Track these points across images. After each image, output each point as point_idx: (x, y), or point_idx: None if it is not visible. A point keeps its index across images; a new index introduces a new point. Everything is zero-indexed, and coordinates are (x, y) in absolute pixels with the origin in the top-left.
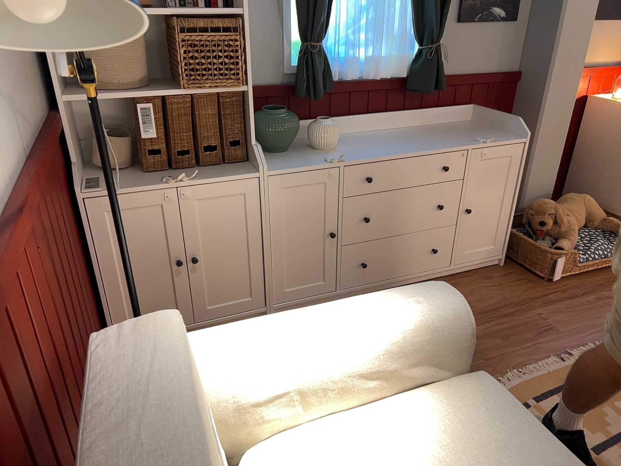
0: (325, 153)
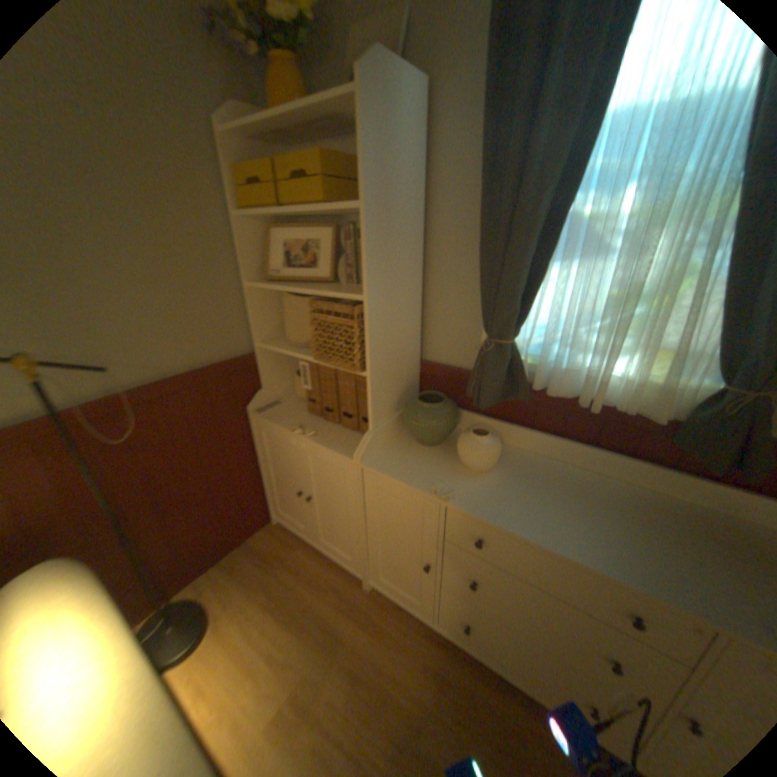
0: (459, 473)
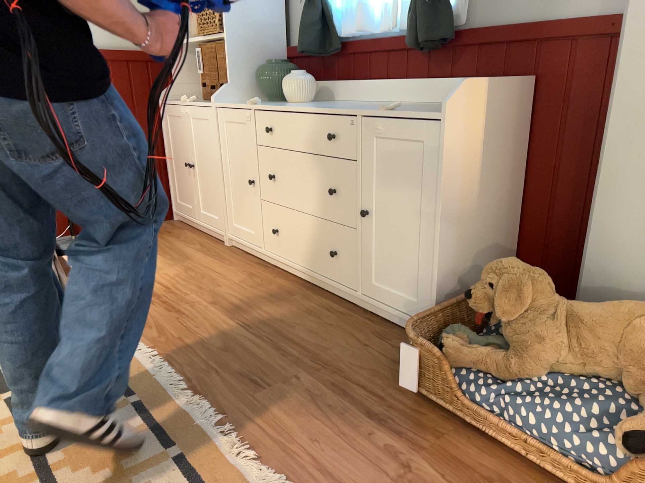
0: (278, 104)
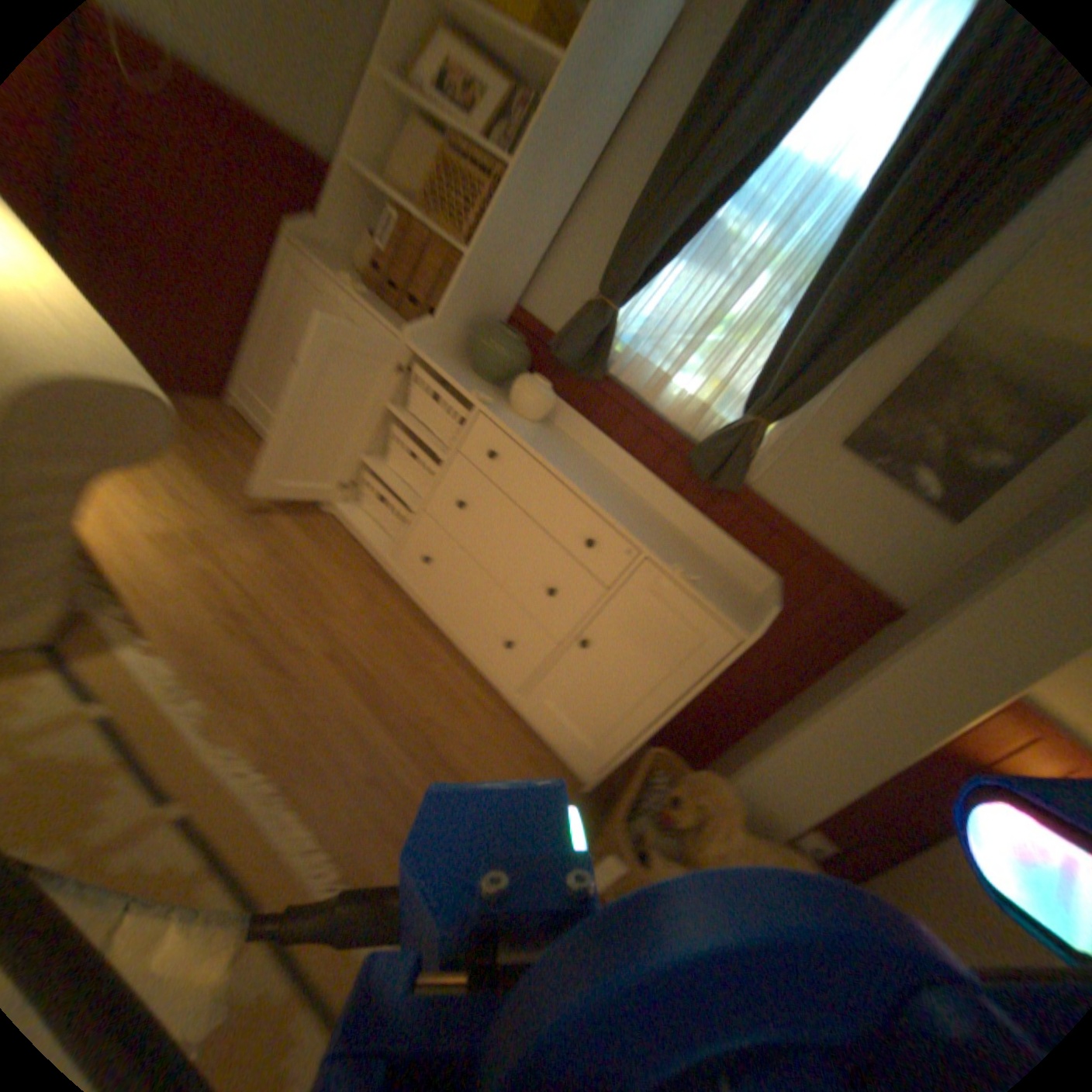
0: (504, 408)
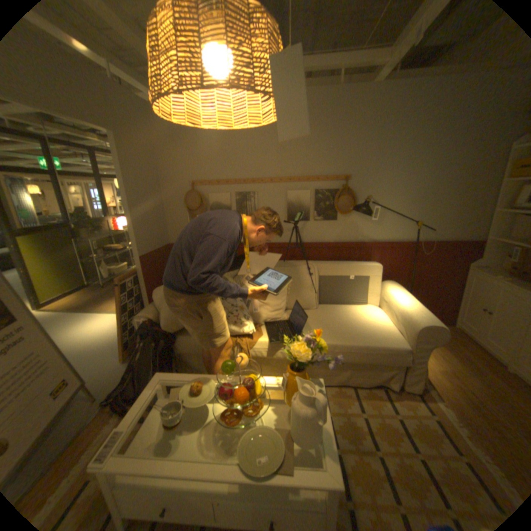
0: None
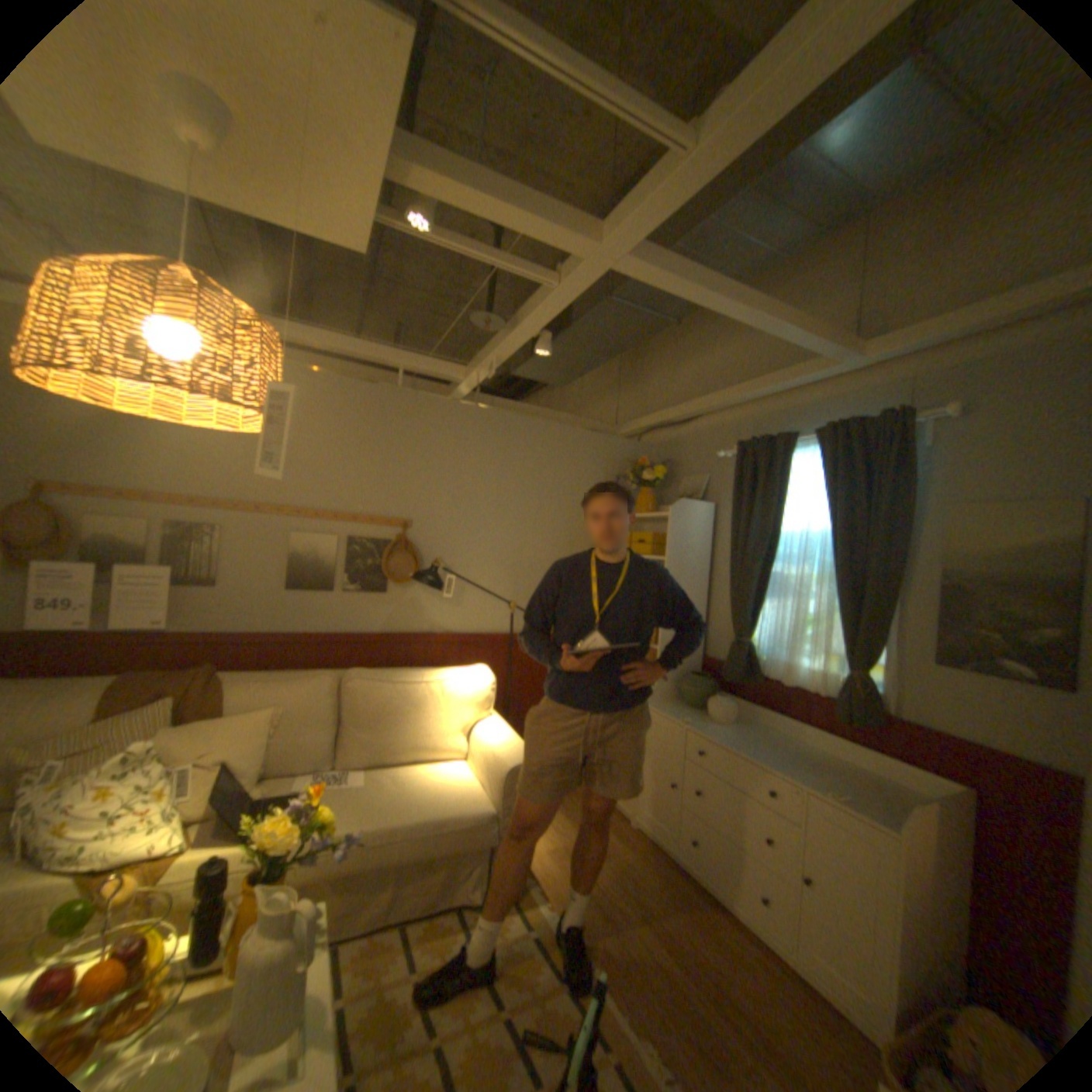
0: (704, 721)
